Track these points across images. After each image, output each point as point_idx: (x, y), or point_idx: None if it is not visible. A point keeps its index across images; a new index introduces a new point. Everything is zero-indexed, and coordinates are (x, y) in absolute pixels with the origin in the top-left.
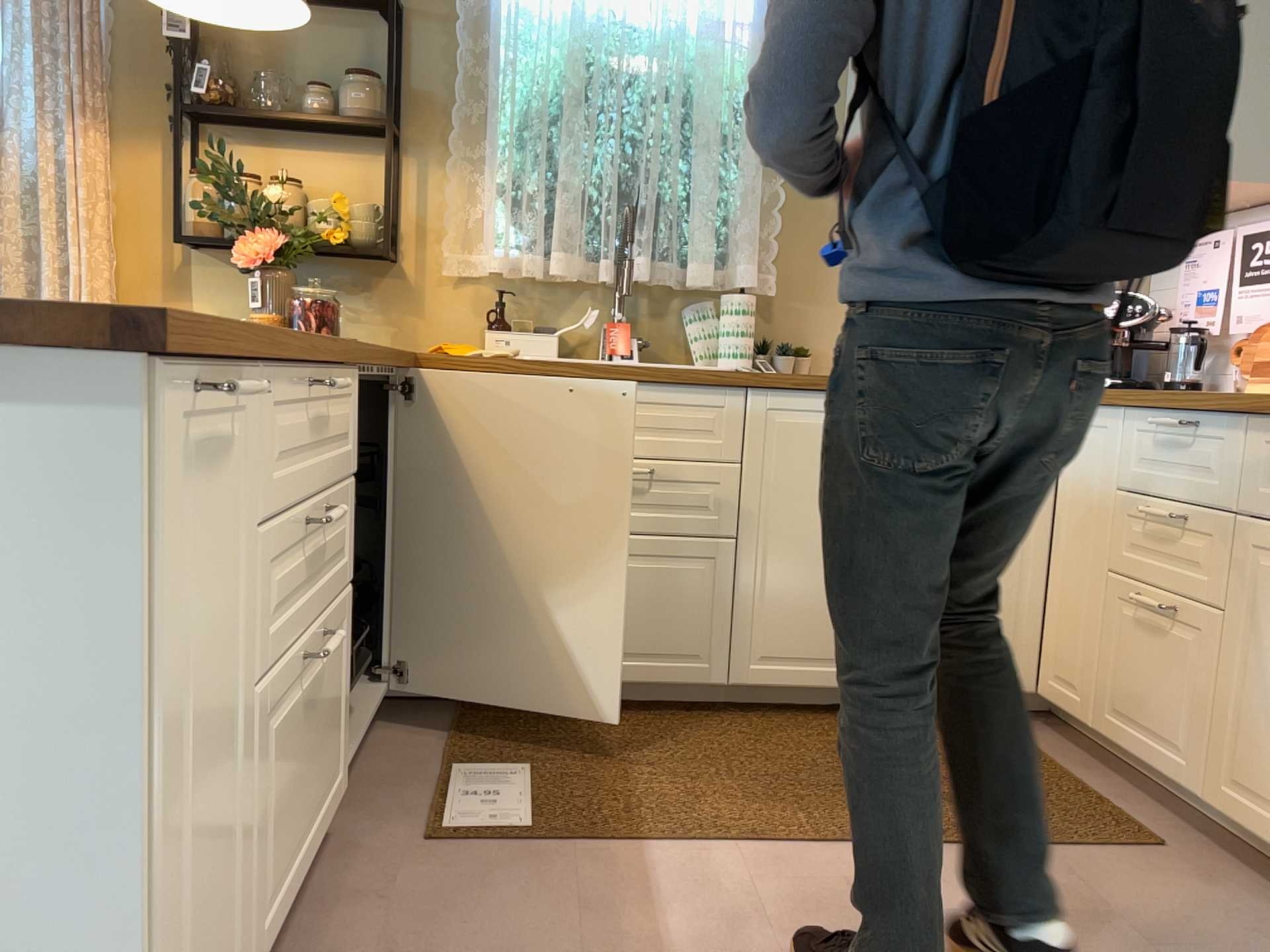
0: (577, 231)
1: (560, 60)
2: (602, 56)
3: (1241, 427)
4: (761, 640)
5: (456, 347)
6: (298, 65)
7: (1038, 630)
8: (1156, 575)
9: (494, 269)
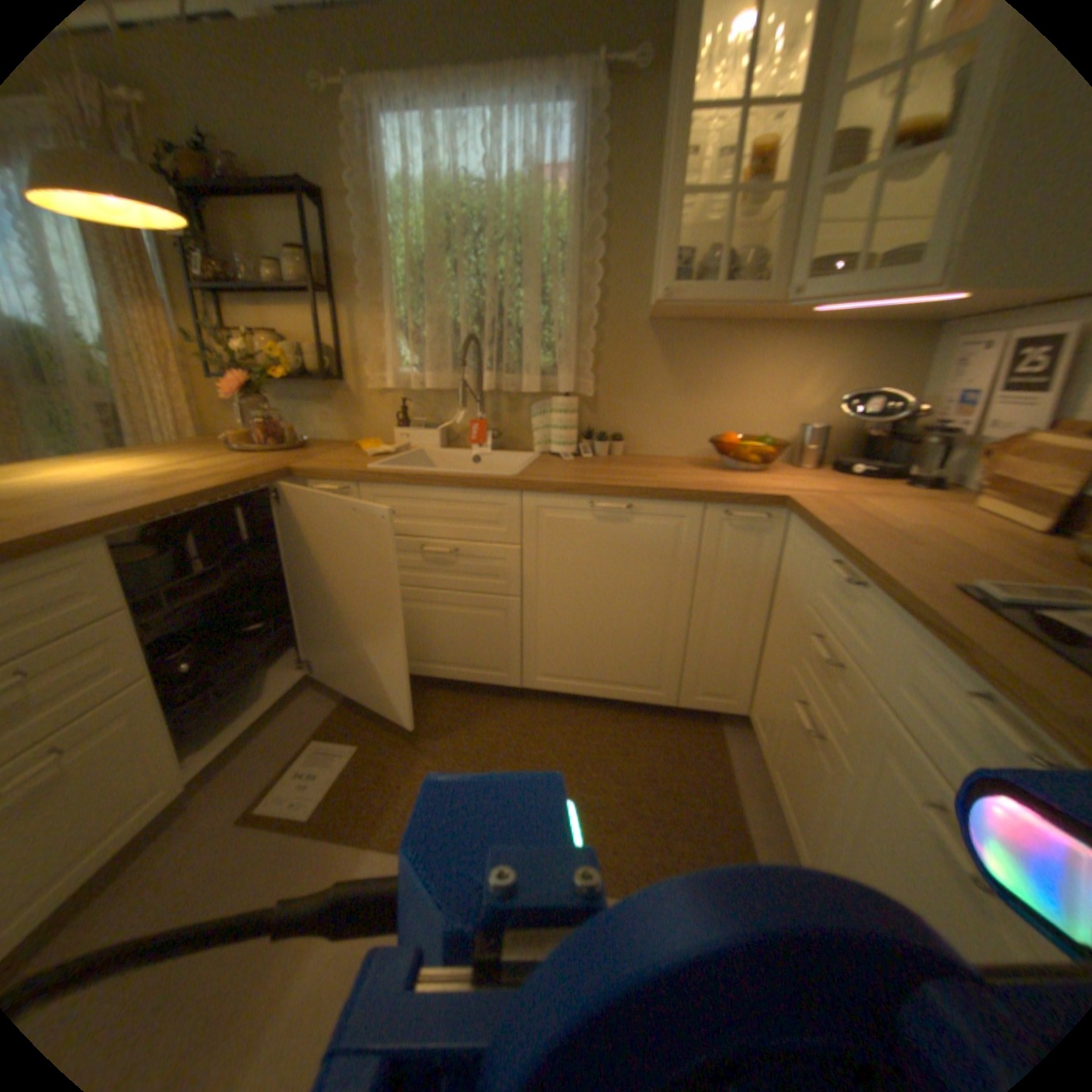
0: (444, 355)
1: (426, 218)
2: (457, 210)
3: (898, 611)
4: (541, 663)
5: (365, 444)
6: (262, 242)
7: (751, 676)
8: (817, 695)
9: (389, 387)
